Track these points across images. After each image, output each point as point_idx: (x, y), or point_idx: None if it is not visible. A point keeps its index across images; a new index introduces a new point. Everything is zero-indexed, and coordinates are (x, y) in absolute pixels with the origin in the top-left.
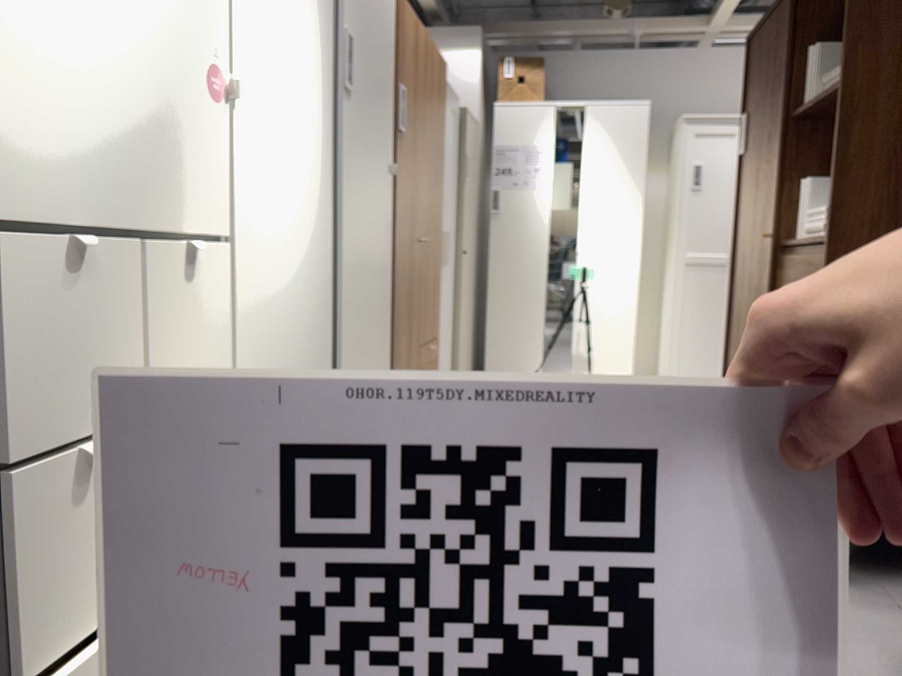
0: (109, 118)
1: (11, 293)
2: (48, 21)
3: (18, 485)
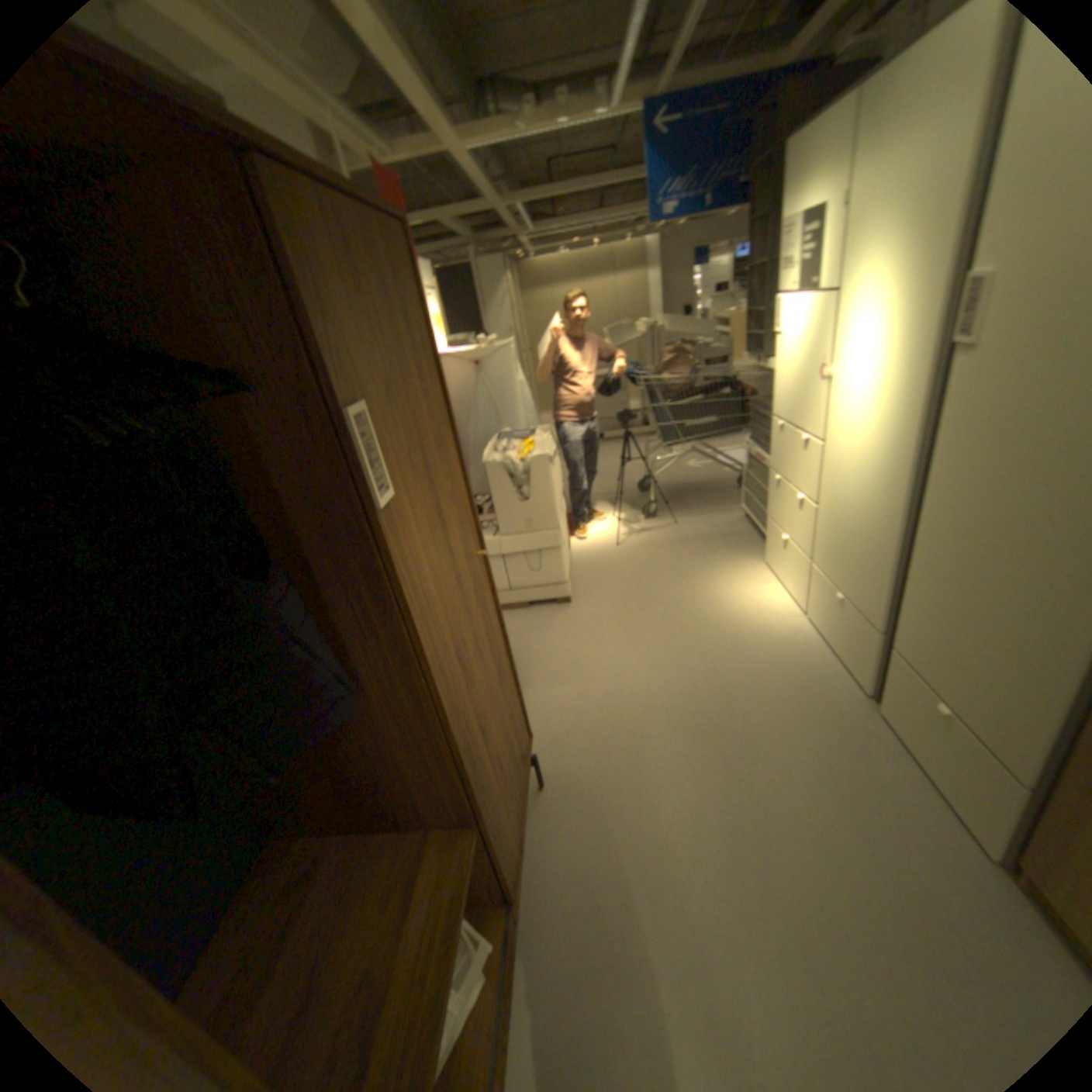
0: (797, 393)
1: (778, 434)
2: (788, 368)
3: (776, 477)
